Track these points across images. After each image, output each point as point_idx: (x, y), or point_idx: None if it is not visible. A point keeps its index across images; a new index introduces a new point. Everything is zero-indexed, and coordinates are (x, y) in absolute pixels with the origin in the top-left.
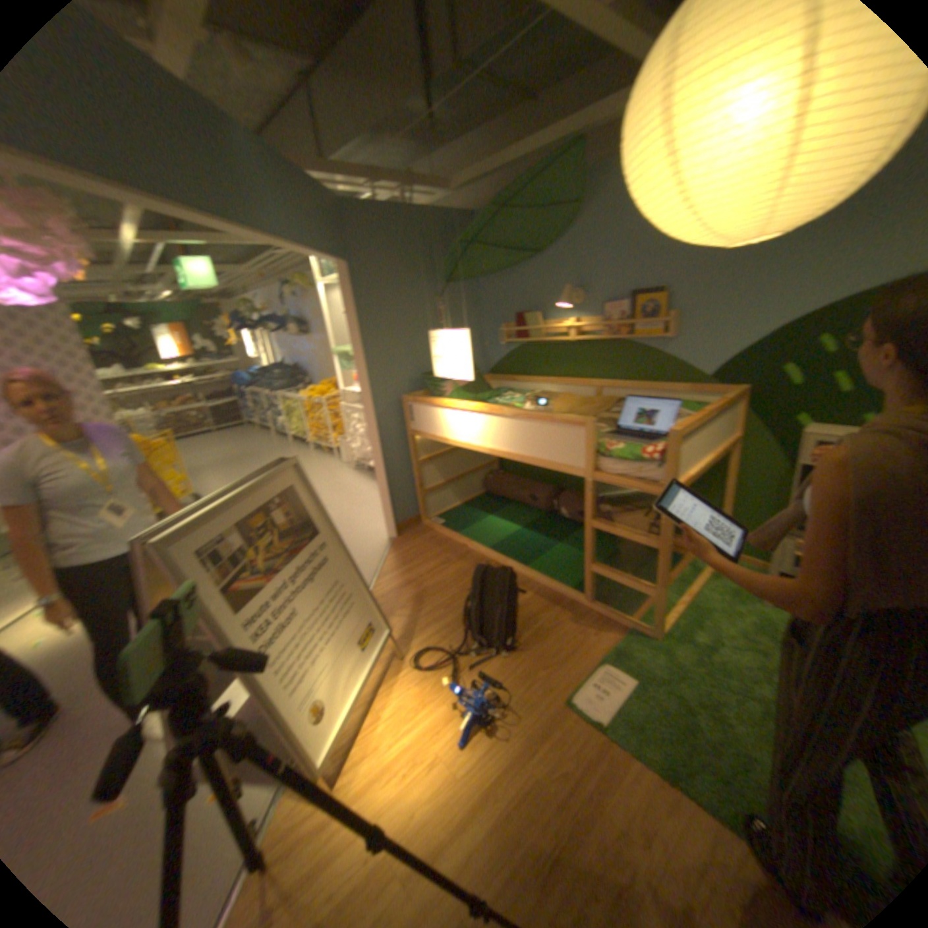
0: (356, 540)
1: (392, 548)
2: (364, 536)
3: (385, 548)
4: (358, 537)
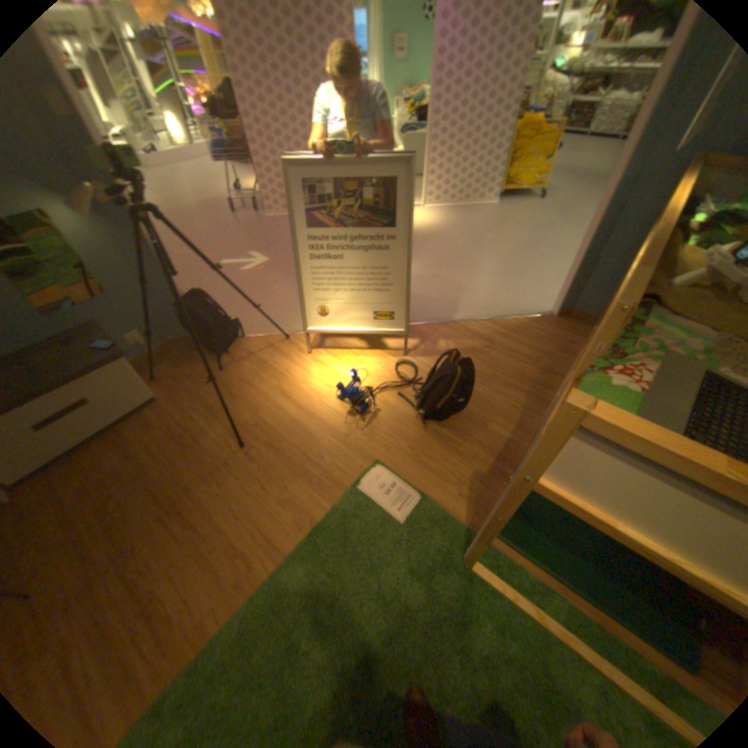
0: (539, 294)
1: (538, 319)
2: (547, 297)
3: (536, 315)
4: (545, 294)
